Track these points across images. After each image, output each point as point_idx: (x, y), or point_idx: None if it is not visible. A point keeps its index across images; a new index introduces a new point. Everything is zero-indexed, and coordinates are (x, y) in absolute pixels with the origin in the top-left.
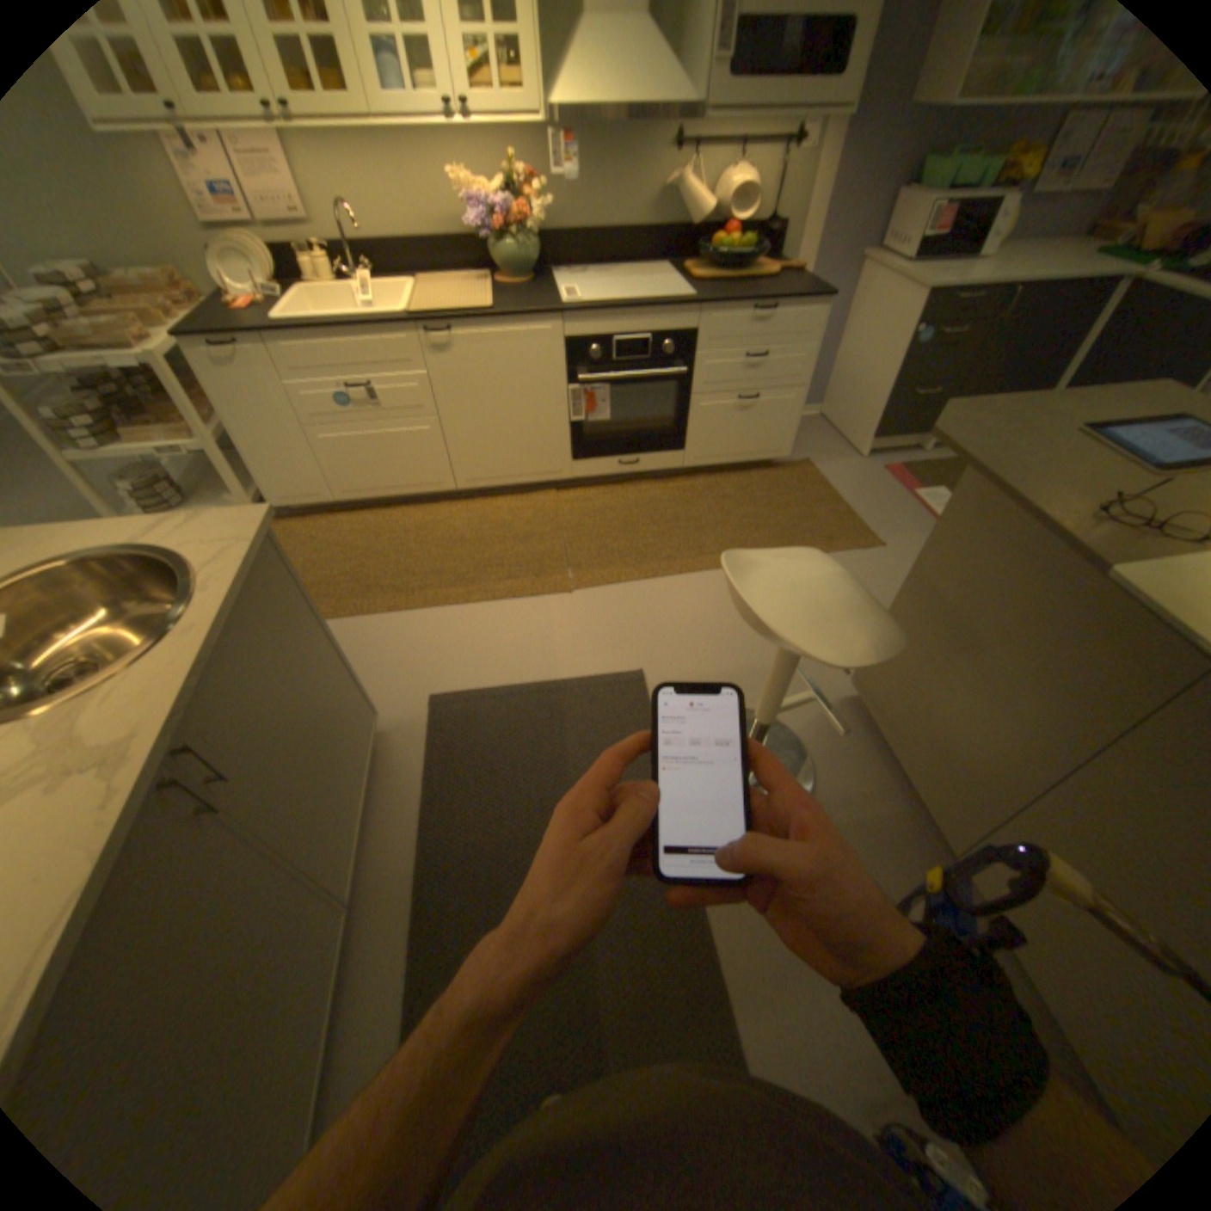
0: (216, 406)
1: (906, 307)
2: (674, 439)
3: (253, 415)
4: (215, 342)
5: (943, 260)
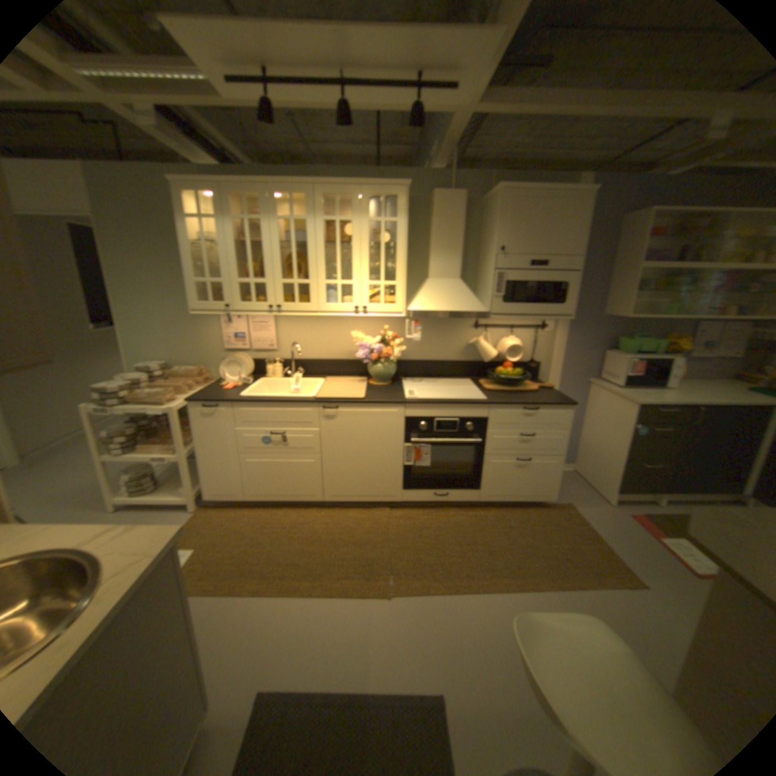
0: (193, 438)
1: (624, 413)
2: (472, 482)
3: (211, 445)
4: (205, 405)
5: (642, 388)
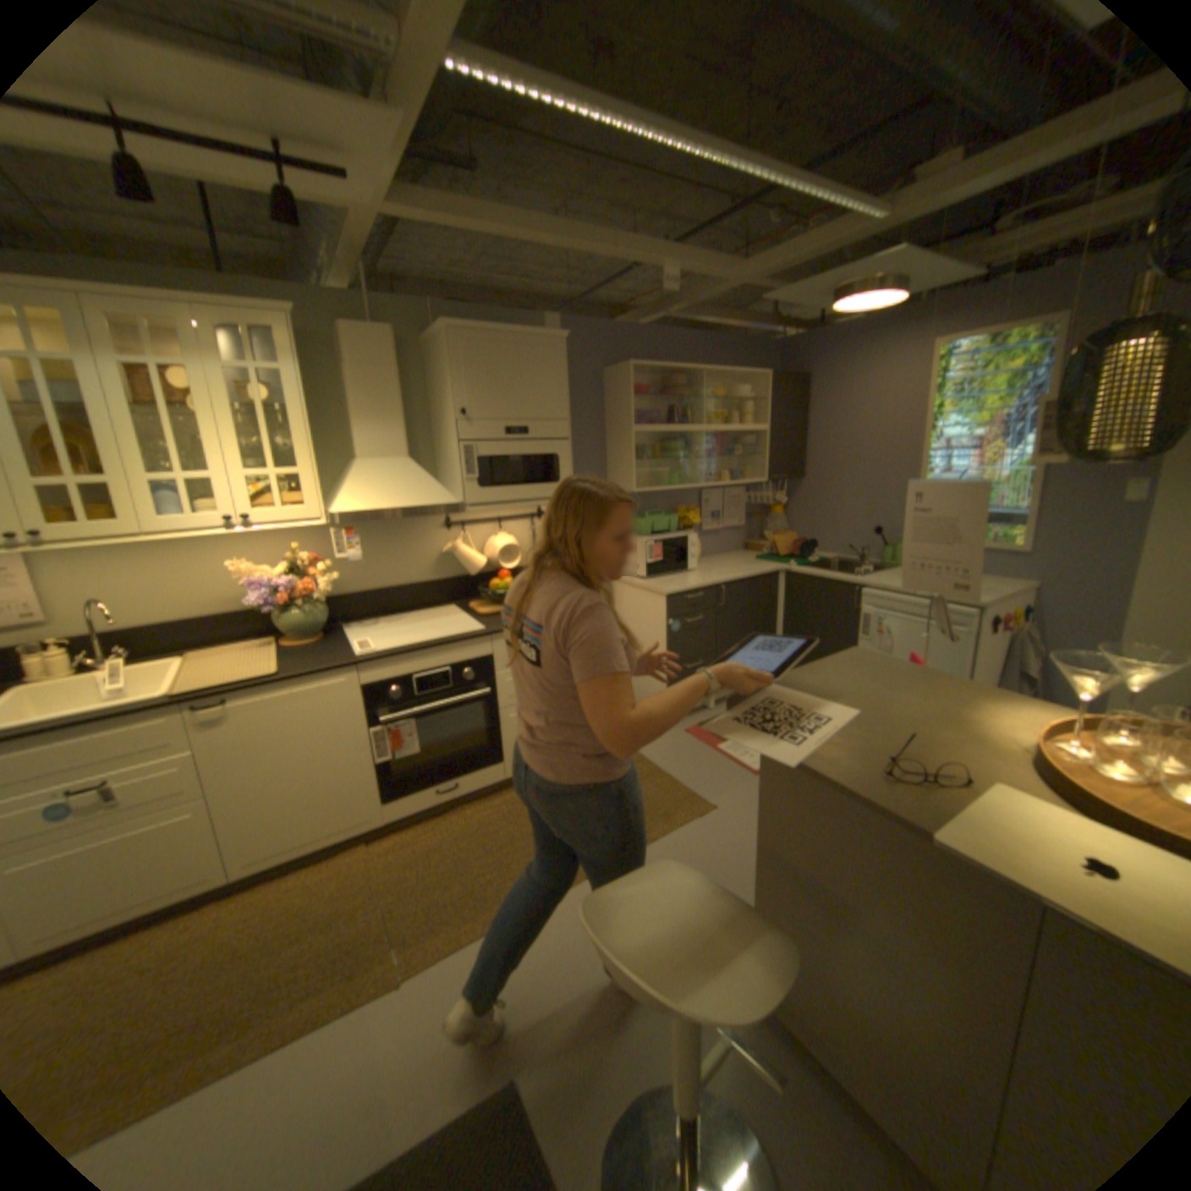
0: None
1: (653, 609)
2: (490, 753)
3: None
4: None
5: (665, 576)
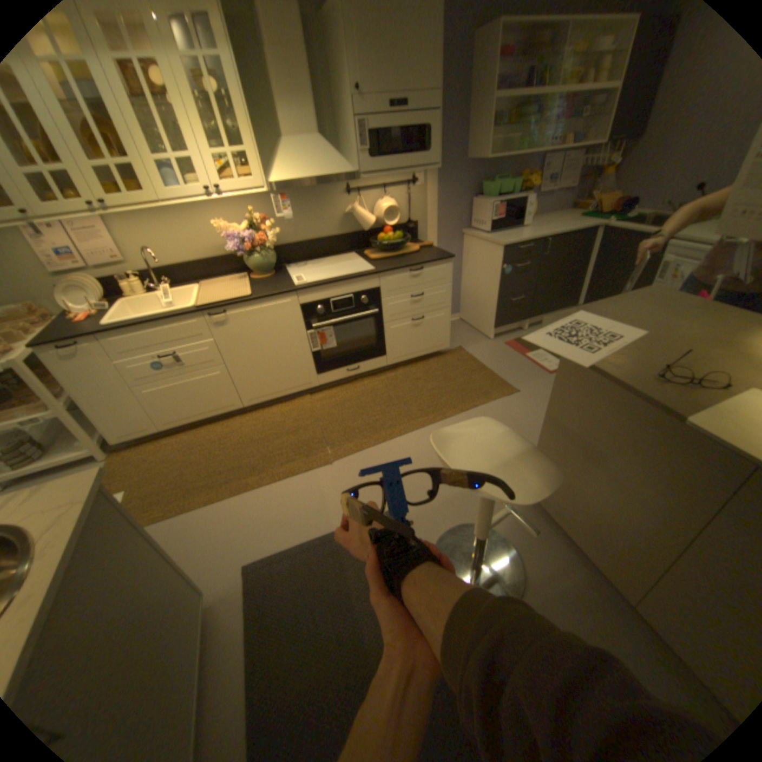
0: (65, 386)
1: (493, 257)
2: (378, 350)
3: (92, 387)
4: (61, 345)
5: (505, 230)
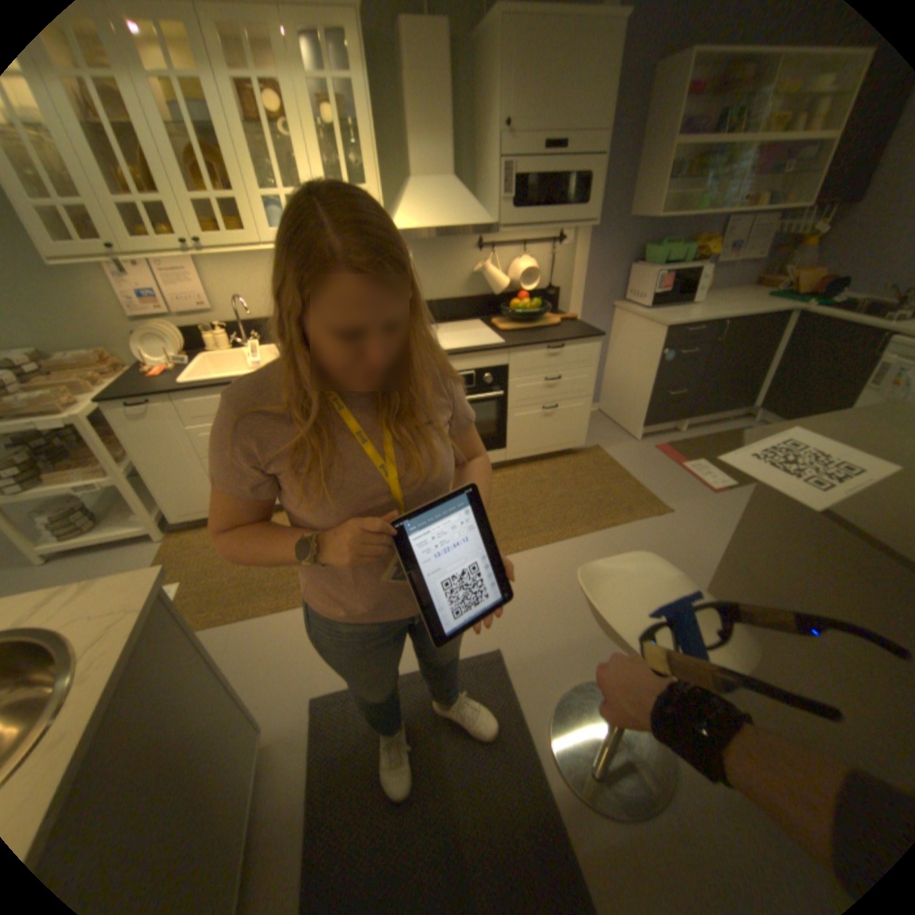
0: (128, 449)
1: (651, 338)
2: (497, 441)
3: (159, 454)
4: (130, 403)
5: (669, 306)
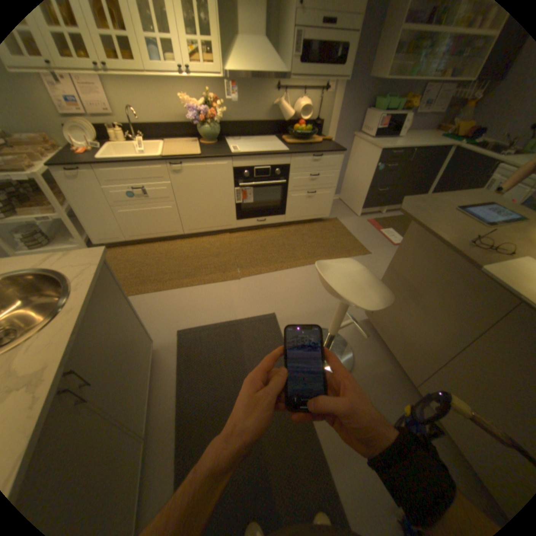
0: (67, 198)
1: (372, 156)
2: (280, 210)
3: (86, 202)
4: (68, 168)
5: (385, 137)
